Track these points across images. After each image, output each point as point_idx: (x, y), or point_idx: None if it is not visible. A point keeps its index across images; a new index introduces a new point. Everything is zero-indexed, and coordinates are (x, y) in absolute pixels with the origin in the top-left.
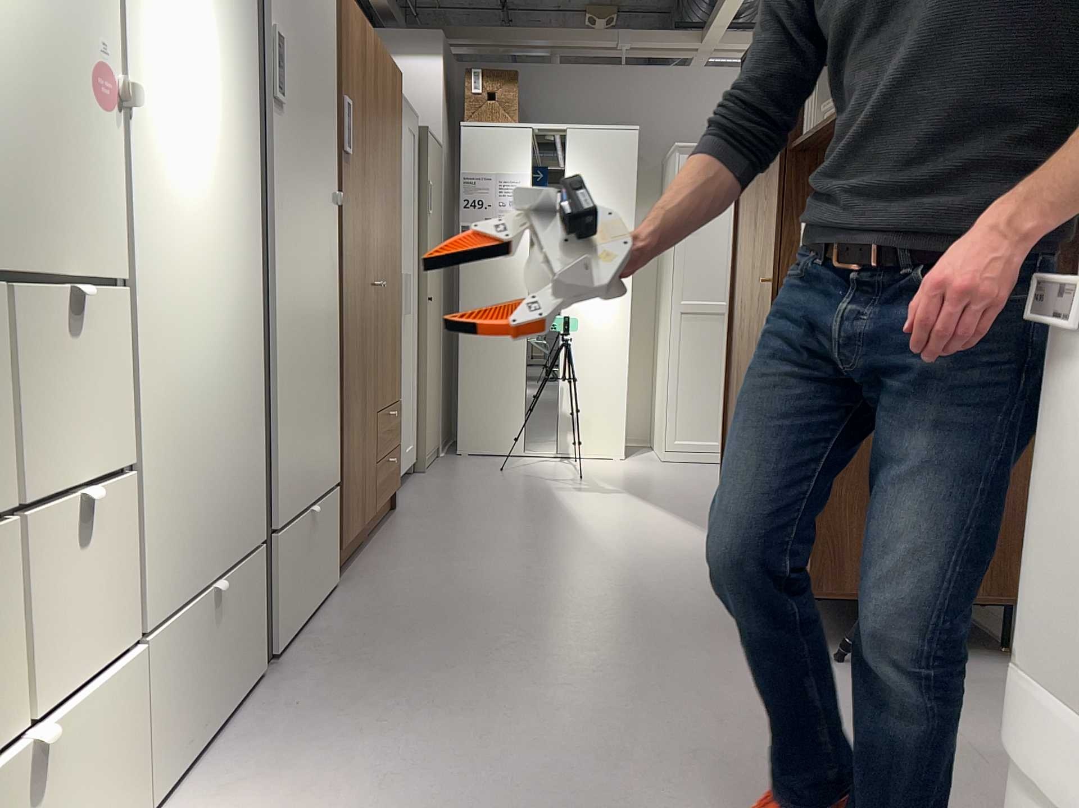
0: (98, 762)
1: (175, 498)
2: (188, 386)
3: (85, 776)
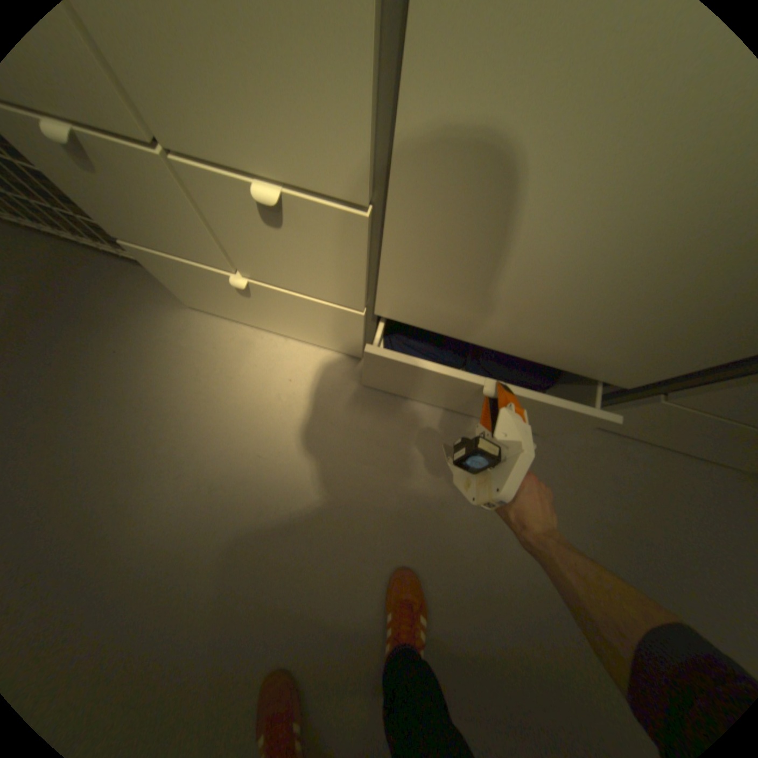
0: (322, 324)
1: (470, 279)
2: (604, 182)
3: (308, 320)
